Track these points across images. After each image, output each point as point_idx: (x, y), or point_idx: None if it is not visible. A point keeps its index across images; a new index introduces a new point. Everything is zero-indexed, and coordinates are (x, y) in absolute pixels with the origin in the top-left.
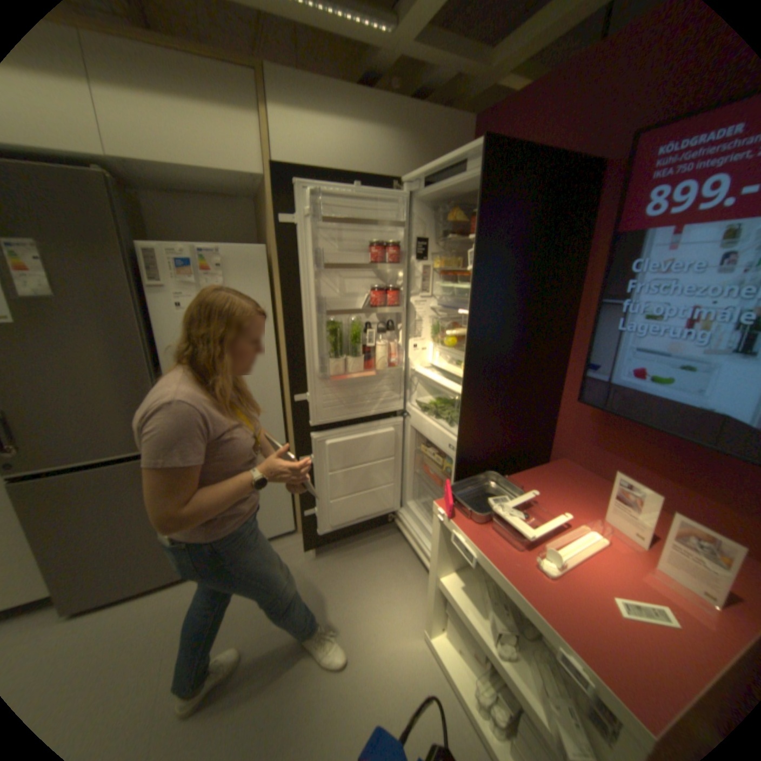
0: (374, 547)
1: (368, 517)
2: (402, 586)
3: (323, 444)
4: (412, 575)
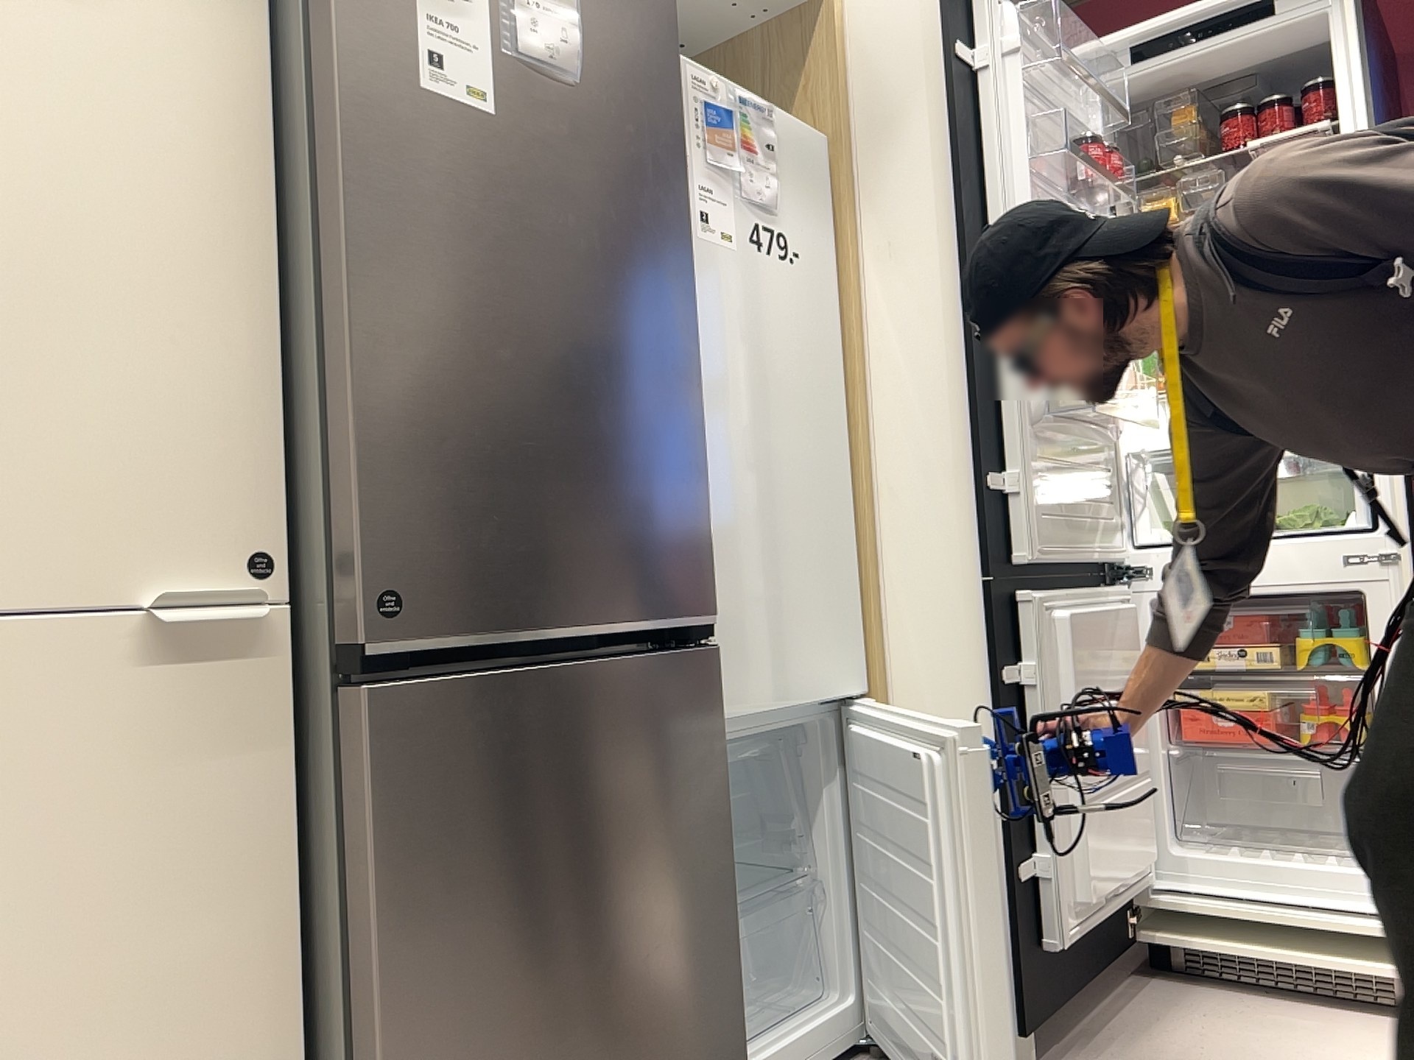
0: (1143, 1009)
1: (1121, 894)
2: (1324, 1038)
3: (1051, 619)
4: (1309, 1016)
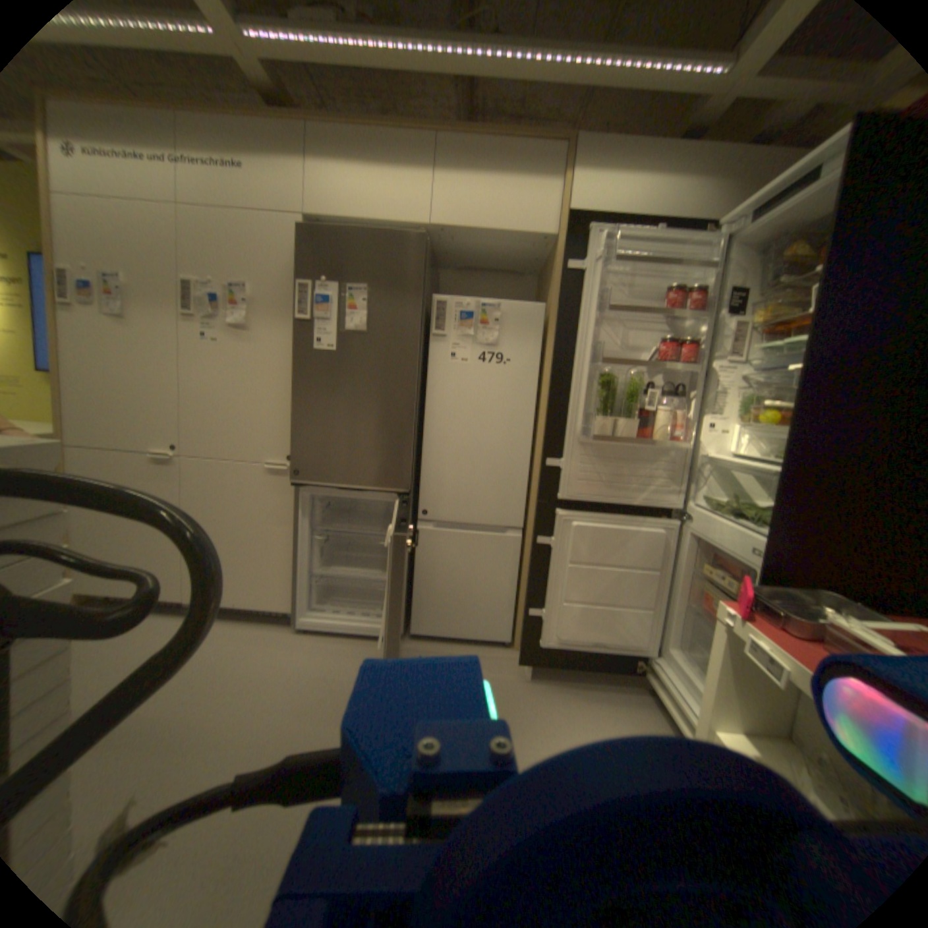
0: (611, 699)
1: (610, 649)
2: None
3: (568, 524)
4: None
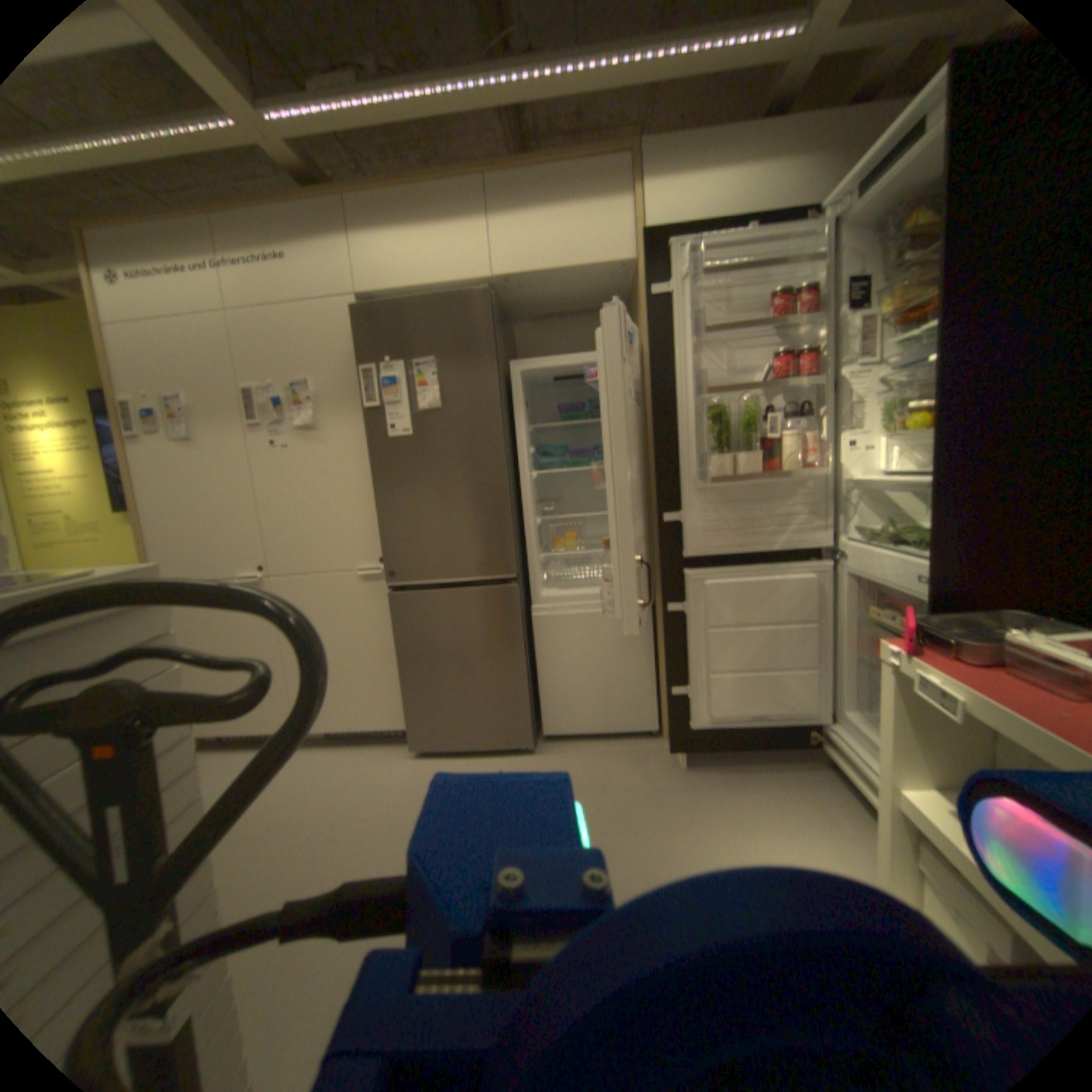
0: (784, 778)
1: (773, 721)
2: (834, 839)
3: (700, 584)
4: (856, 829)
